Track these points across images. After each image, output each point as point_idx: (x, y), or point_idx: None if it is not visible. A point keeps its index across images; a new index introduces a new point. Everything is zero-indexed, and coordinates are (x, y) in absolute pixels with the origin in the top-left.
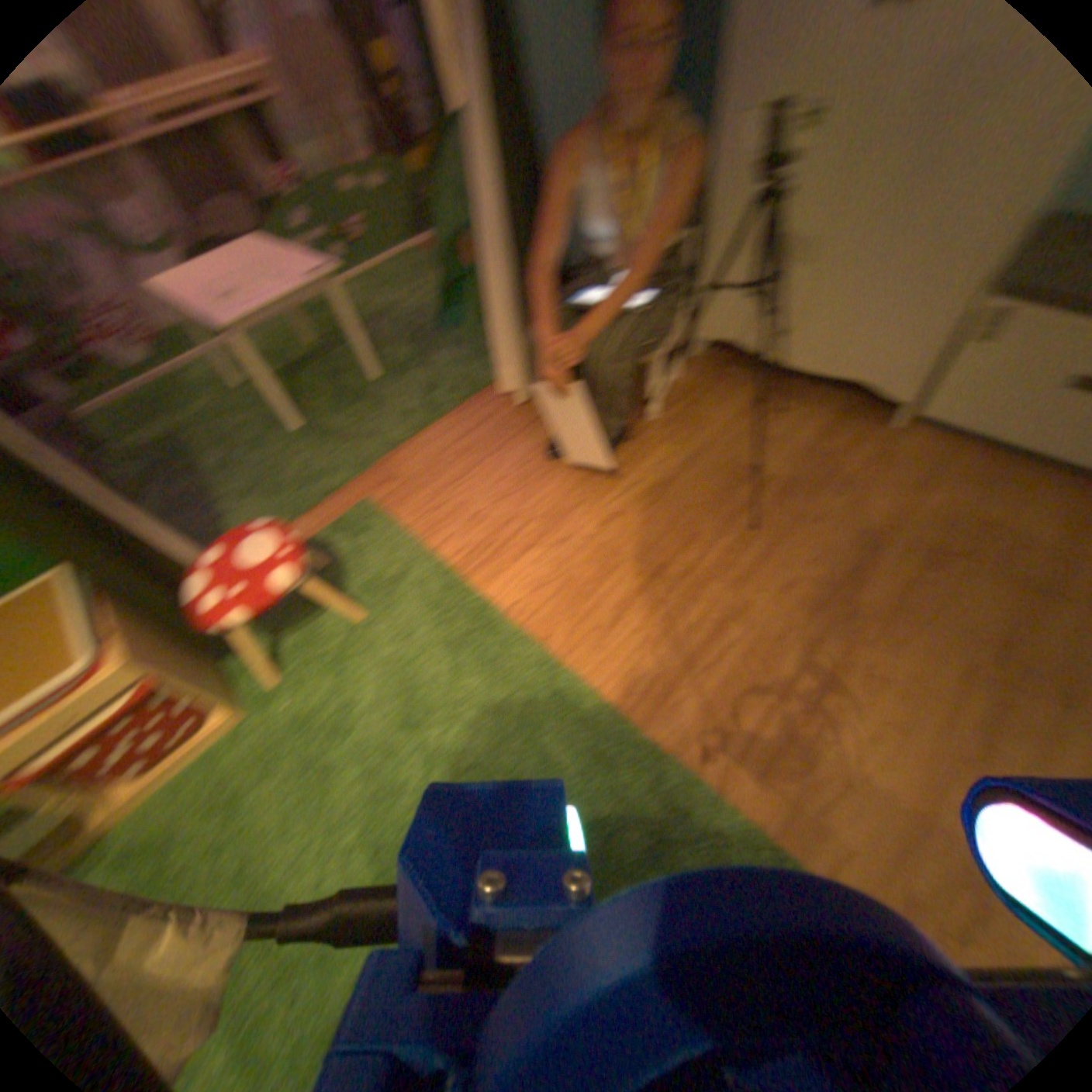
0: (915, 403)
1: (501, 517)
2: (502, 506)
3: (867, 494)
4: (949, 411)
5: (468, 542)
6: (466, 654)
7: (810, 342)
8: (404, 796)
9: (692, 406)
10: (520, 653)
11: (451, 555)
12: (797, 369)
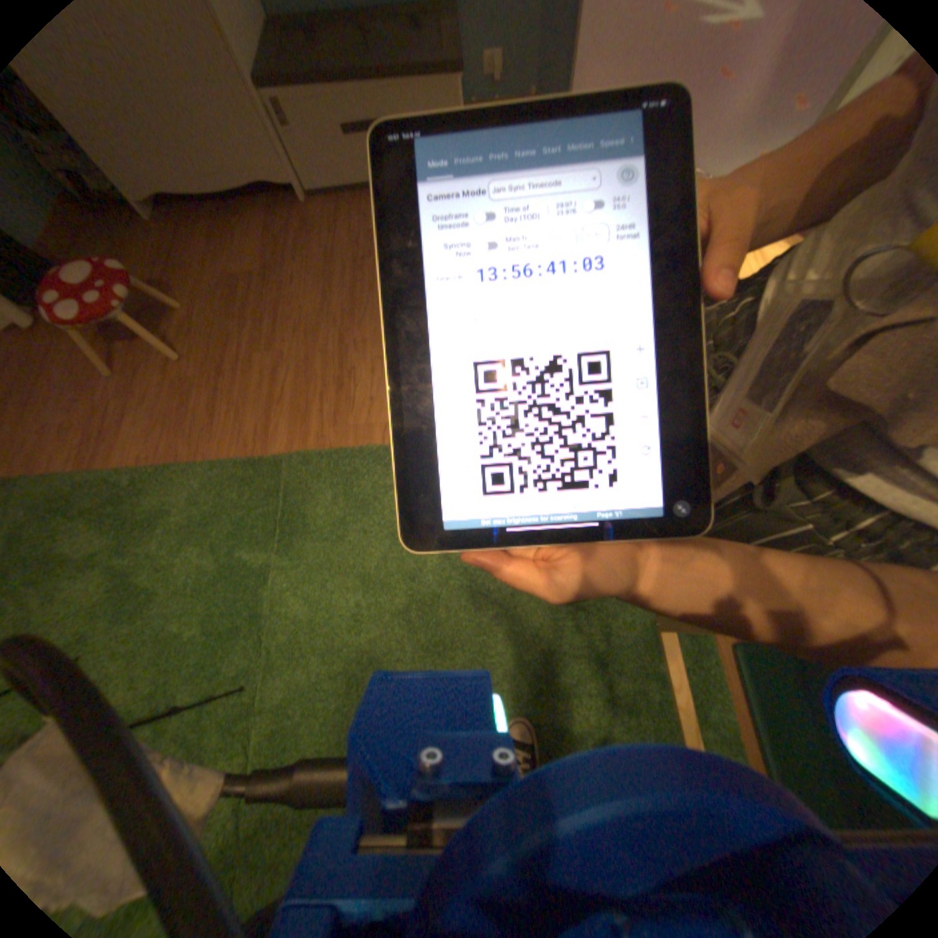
0: (294, 173)
1: (81, 413)
2: (75, 406)
3: (307, 246)
4: (314, 169)
5: (69, 446)
6: (126, 504)
7: (205, 161)
8: (150, 597)
9: (169, 252)
10: (163, 474)
11: (62, 463)
12: (213, 185)
